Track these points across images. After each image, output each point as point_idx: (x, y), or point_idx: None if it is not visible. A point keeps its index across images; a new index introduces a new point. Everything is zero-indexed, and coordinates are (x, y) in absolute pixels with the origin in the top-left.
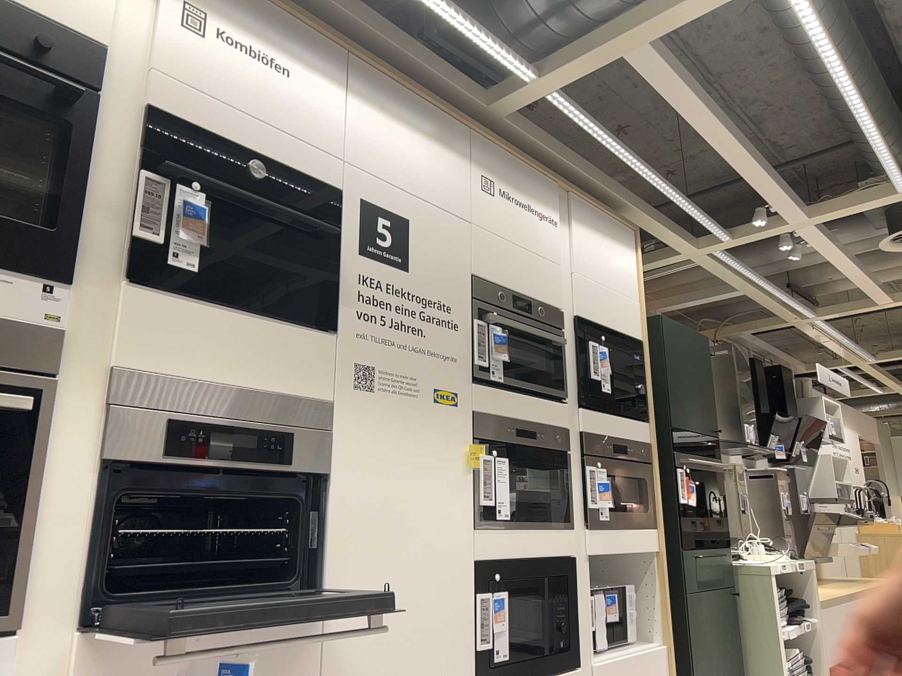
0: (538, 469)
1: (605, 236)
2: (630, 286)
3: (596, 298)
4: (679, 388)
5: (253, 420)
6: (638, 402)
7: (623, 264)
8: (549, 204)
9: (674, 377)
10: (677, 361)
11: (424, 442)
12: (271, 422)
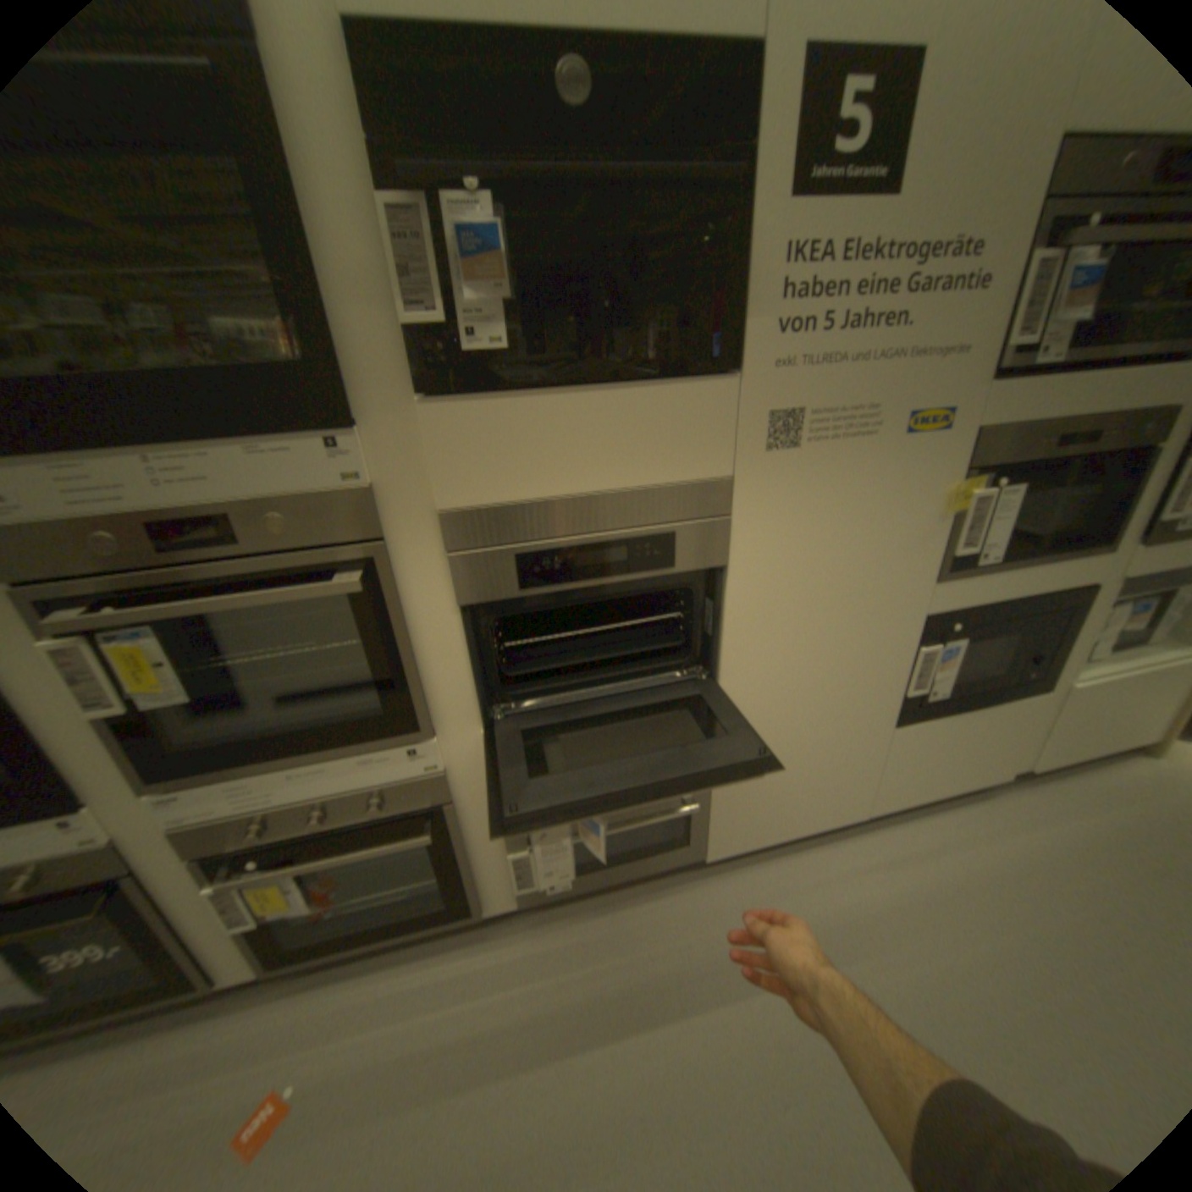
0: (1081, 484)
1: None
2: None
3: None
4: None
5: (621, 526)
6: None
7: None
8: None
9: None
10: None
11: (877, 495)
12: (645, 524)
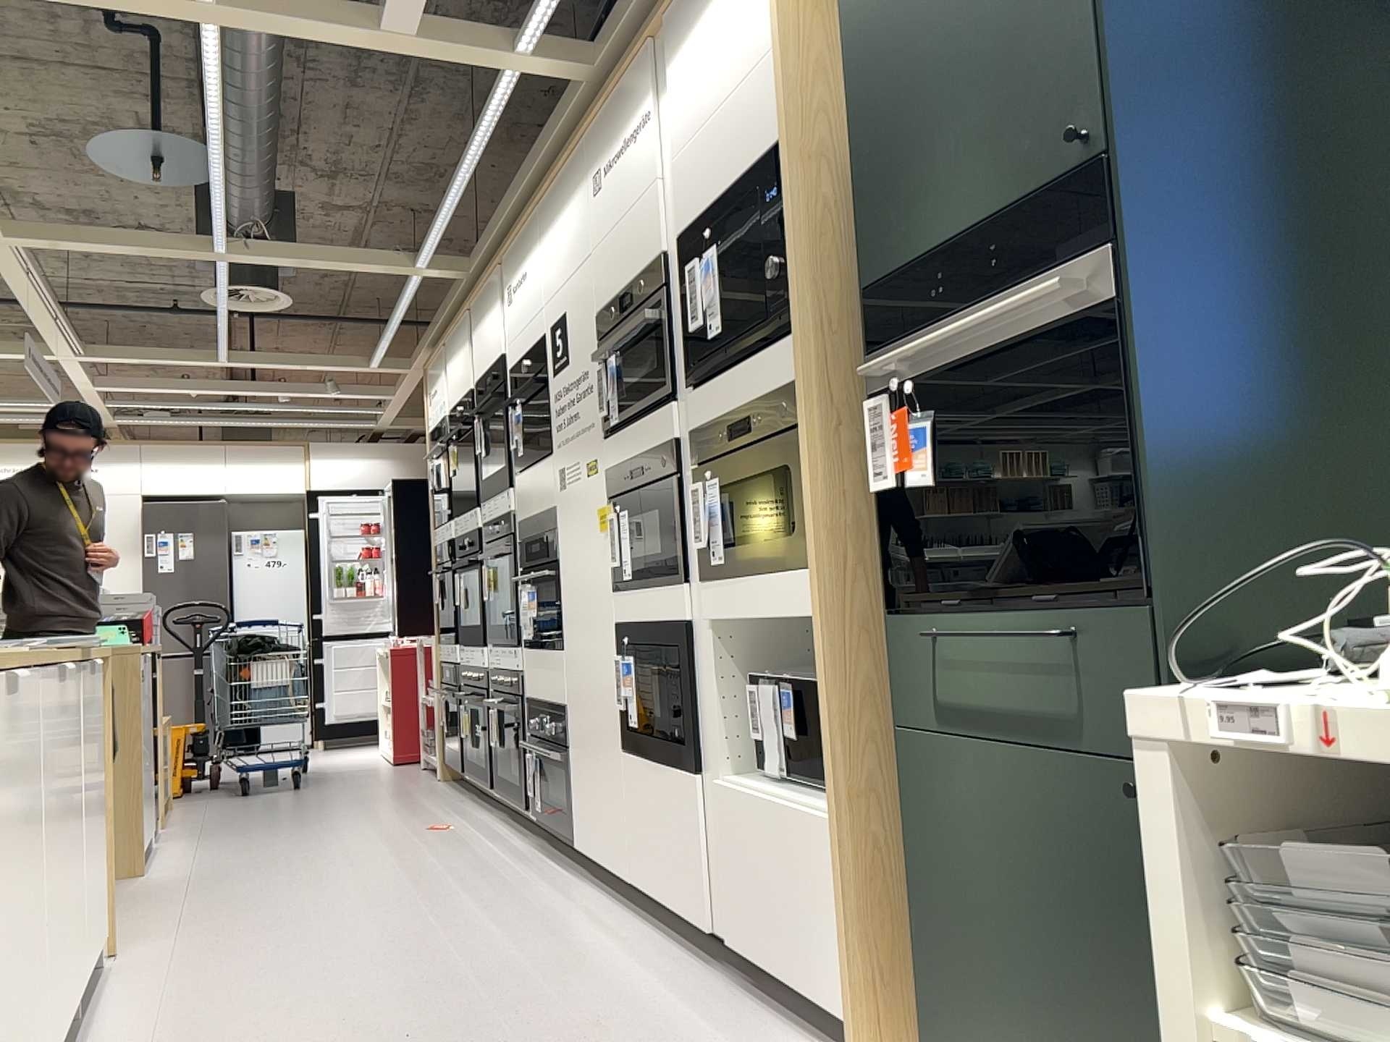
0: (653, 511)
1: (712, 1)
2: (761, 33)
3: (702, 165)
4: (905, 137)
5: (538, 532)
6: (777, 301)
7: (745, 4)
8: (642, 97)
9: (885, 123)
10: (898, 54)
11: (585, 518)
12: (542, 531)
